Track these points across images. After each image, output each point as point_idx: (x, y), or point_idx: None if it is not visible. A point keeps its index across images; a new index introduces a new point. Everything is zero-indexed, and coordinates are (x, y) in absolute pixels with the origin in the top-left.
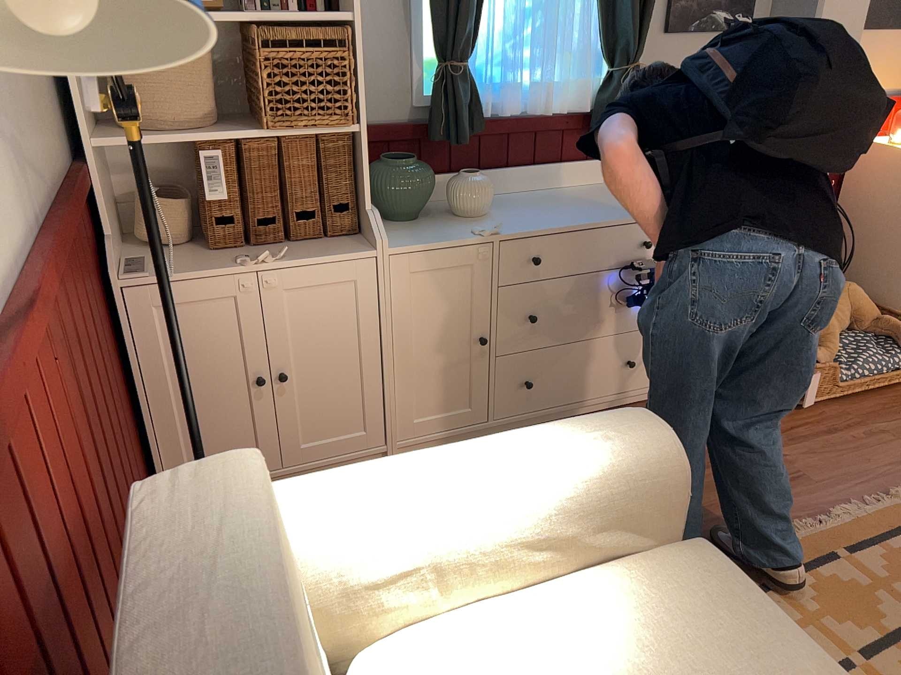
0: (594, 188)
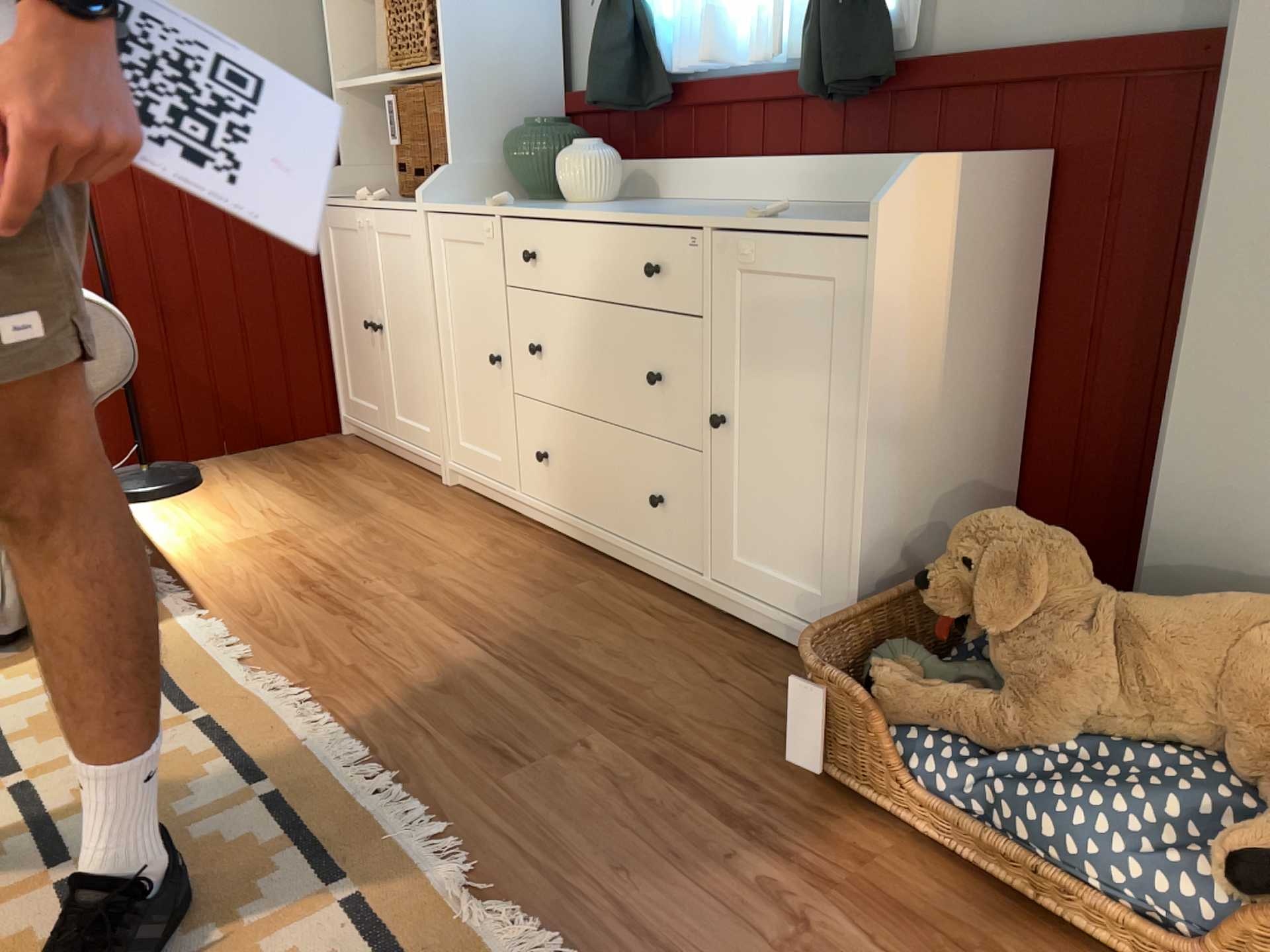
0: (805, 206)
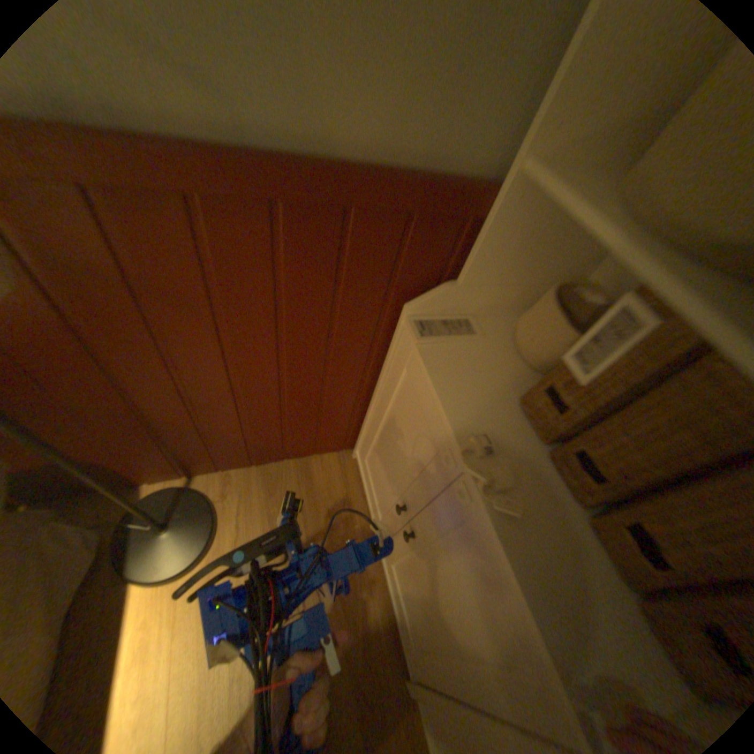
0: None
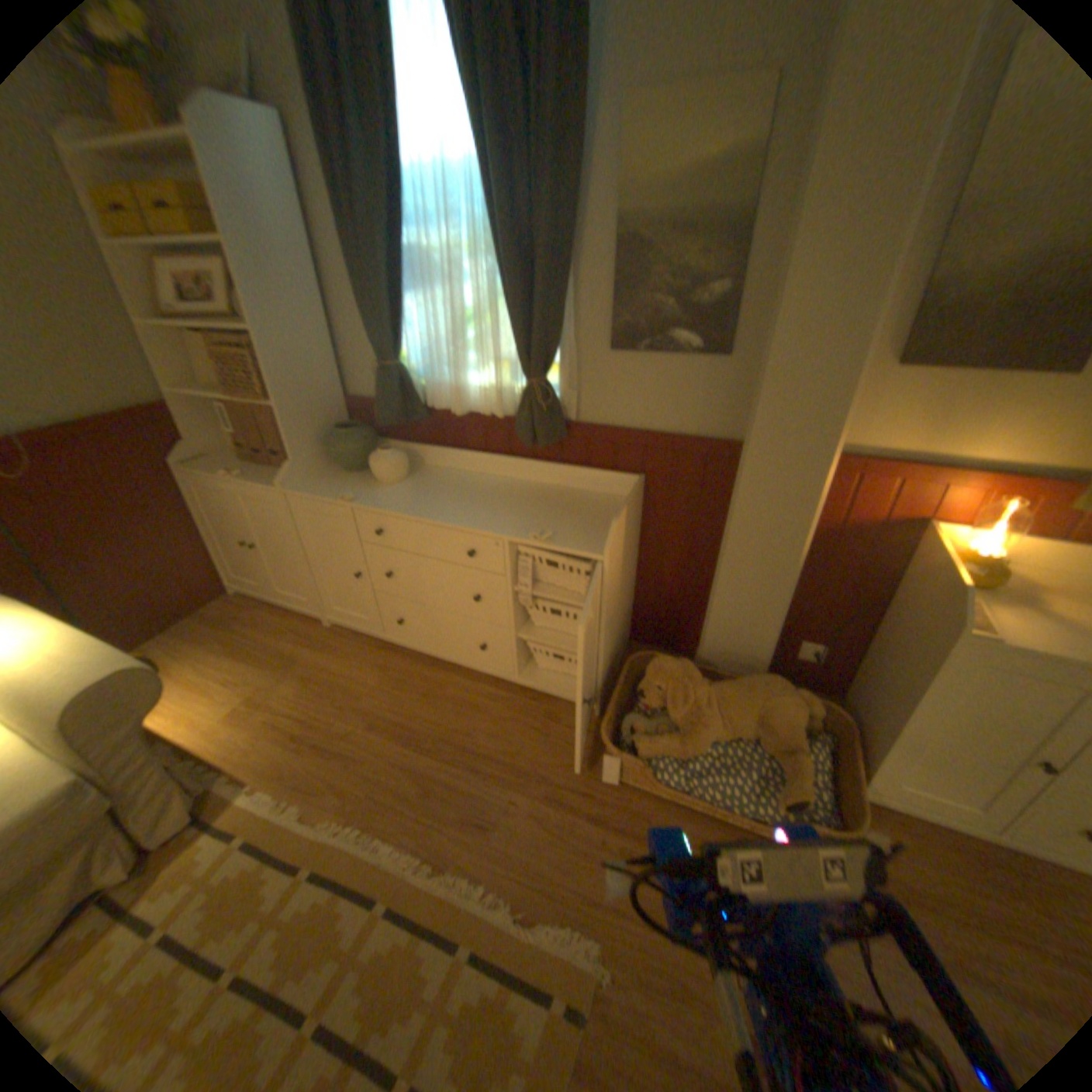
0: (524, 487)
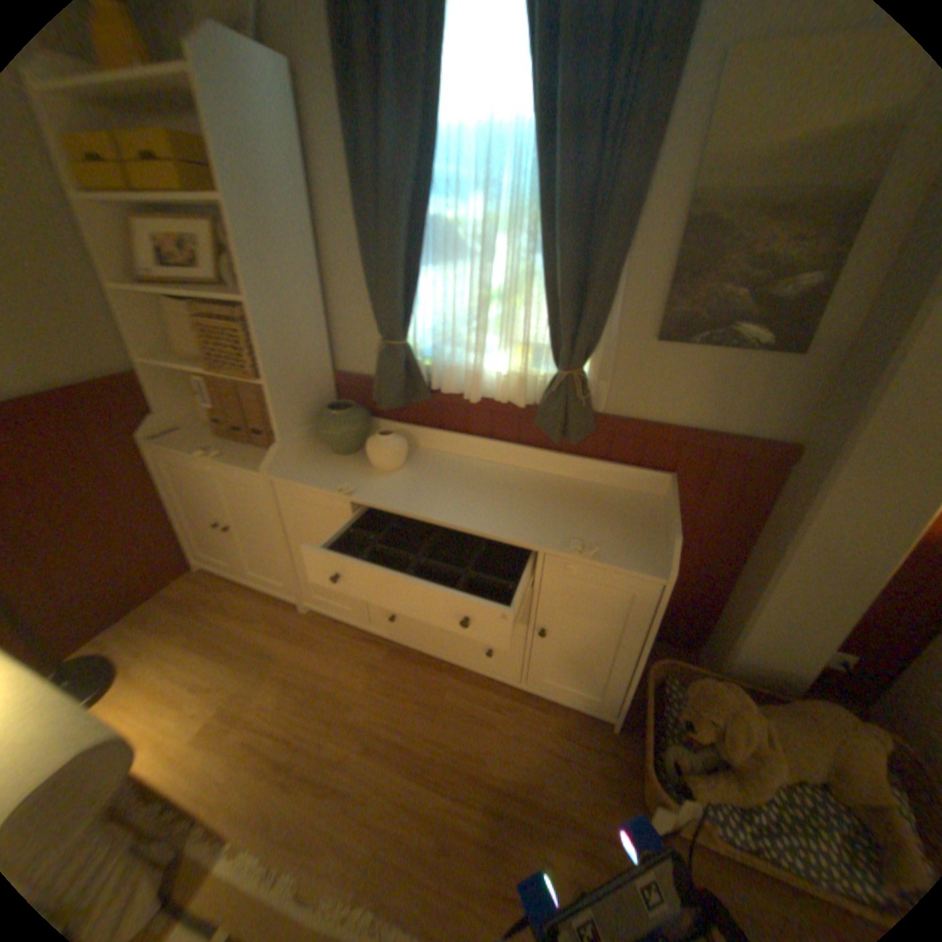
0: (536, 478)
